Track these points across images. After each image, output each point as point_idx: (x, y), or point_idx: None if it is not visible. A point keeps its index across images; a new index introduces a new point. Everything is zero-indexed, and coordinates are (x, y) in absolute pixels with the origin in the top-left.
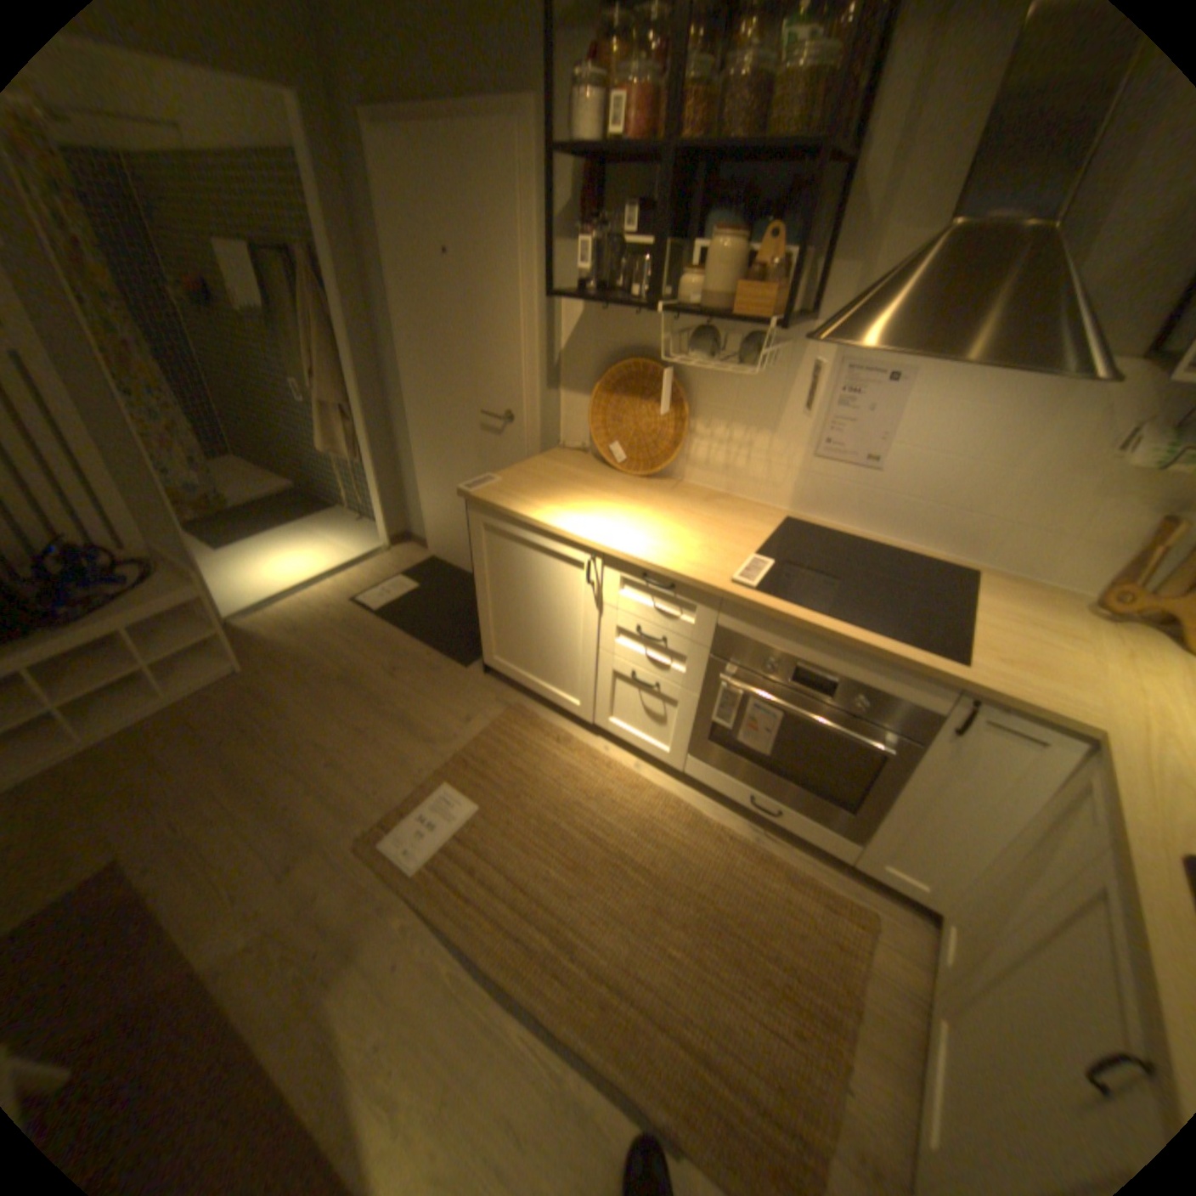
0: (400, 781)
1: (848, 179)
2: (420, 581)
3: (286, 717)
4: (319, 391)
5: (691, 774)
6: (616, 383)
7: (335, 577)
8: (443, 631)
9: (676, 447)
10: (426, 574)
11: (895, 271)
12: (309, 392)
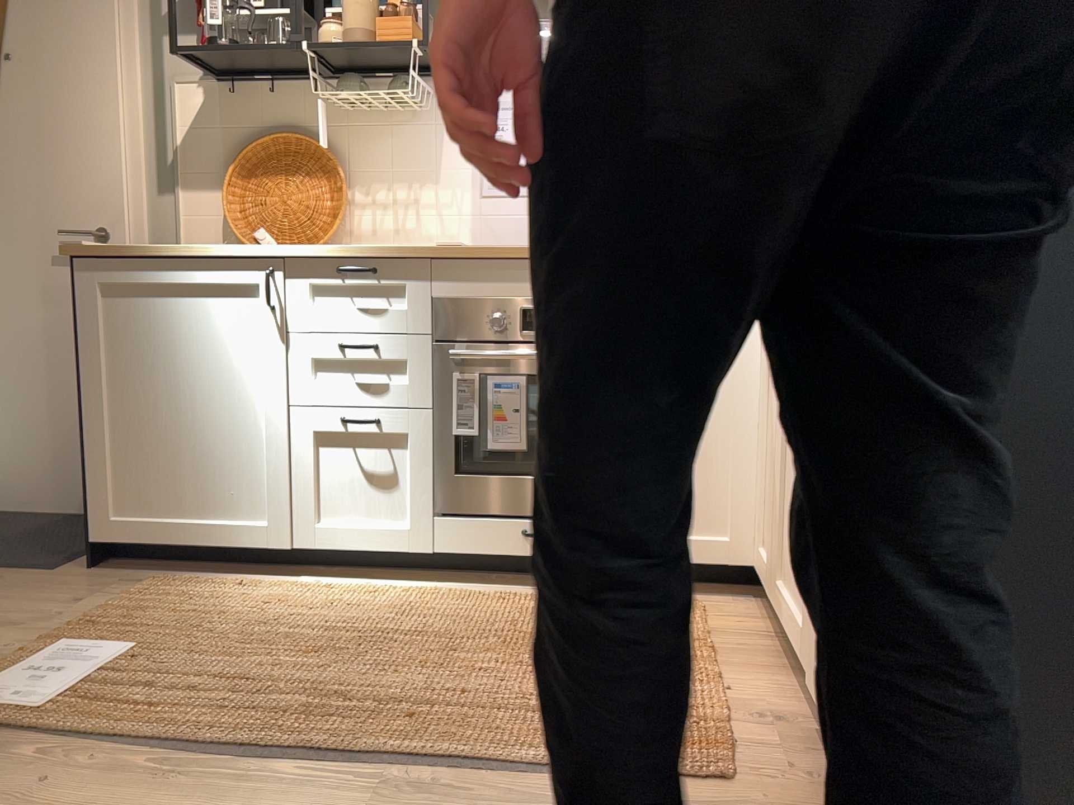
0: None
1: None
2: None
3: None
4: None
5: (445, 551)
6: (253, 166)
7: None
8: None
9: (335, 219)
10: None
11: None
12: None
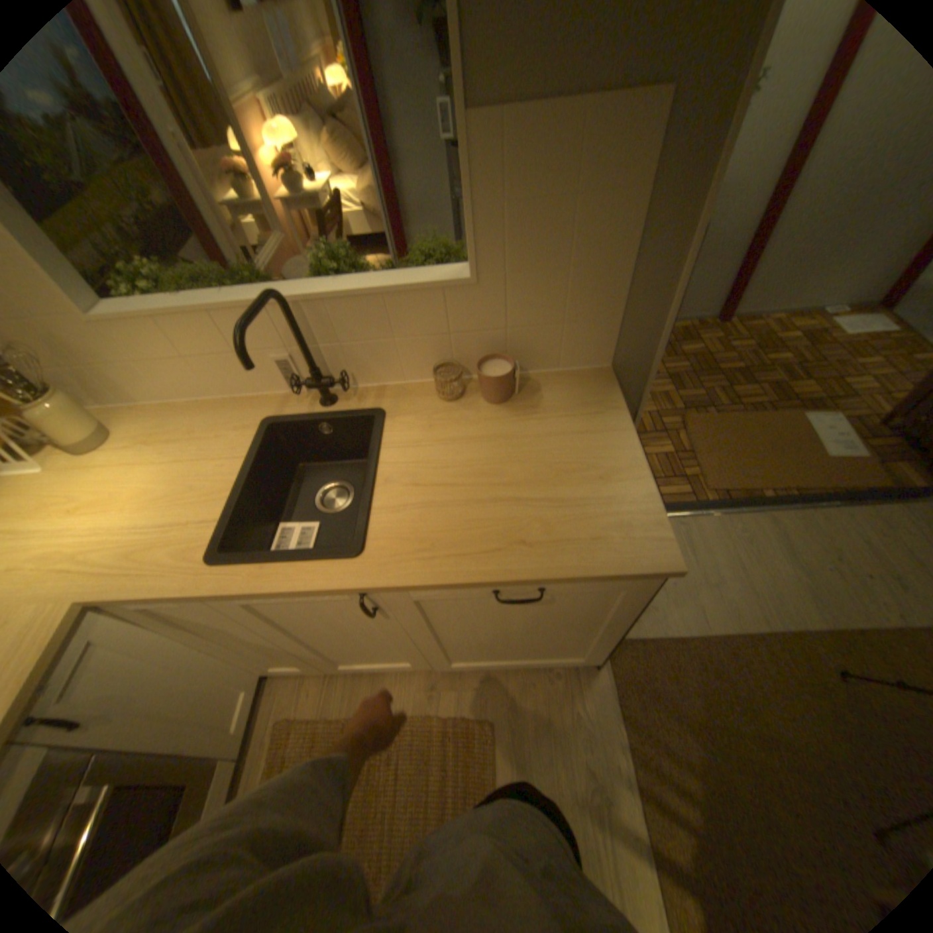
0: None
1: None
2: None
3: None
4: None
5: None
6: None
7: None
8: None
9: None
10: None
11: None
12: None
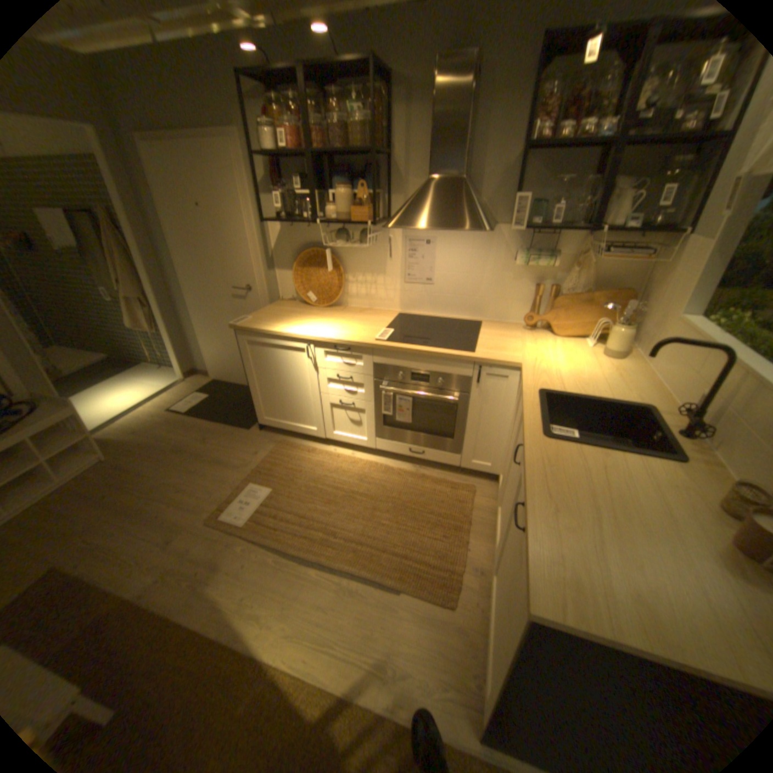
0: (223, 488)
1: (388, 162)
2: (209, 392)
3: (142, 474)
4: (124, 290)
5: (379, 448)
6: (304, 262)
7: (152, 399)
8: (230, 414)
9: (340, 289)
10: (211, 388)
11: (411, 199)
12: (117, 291)
